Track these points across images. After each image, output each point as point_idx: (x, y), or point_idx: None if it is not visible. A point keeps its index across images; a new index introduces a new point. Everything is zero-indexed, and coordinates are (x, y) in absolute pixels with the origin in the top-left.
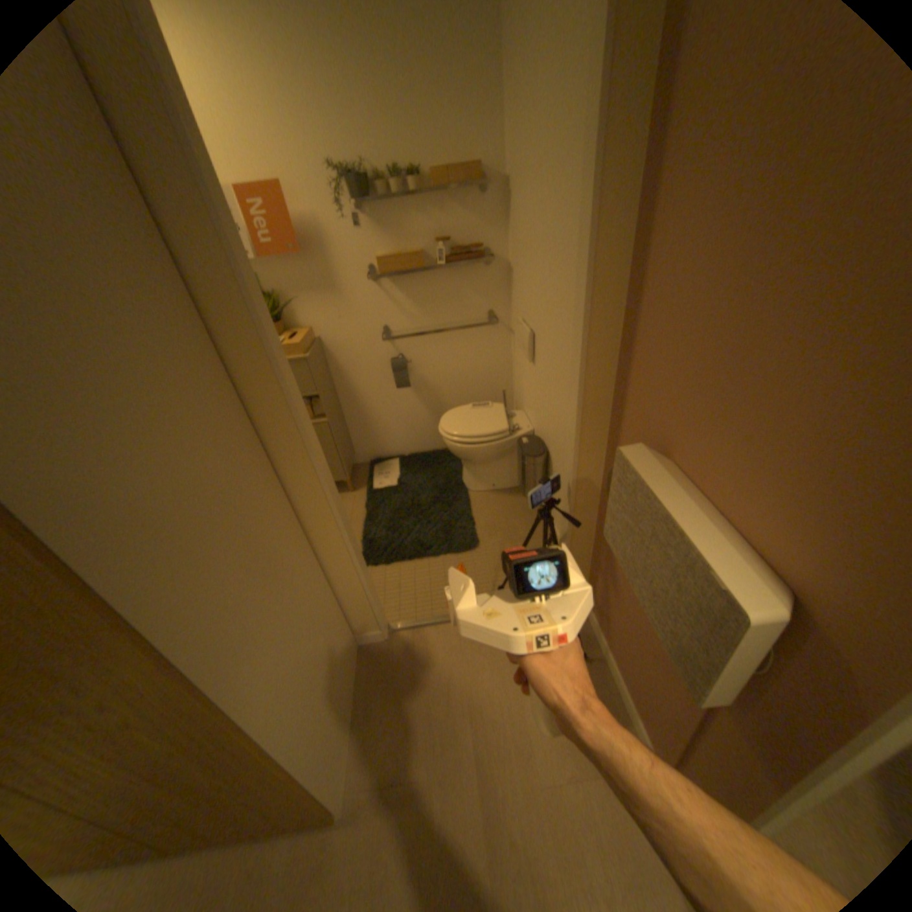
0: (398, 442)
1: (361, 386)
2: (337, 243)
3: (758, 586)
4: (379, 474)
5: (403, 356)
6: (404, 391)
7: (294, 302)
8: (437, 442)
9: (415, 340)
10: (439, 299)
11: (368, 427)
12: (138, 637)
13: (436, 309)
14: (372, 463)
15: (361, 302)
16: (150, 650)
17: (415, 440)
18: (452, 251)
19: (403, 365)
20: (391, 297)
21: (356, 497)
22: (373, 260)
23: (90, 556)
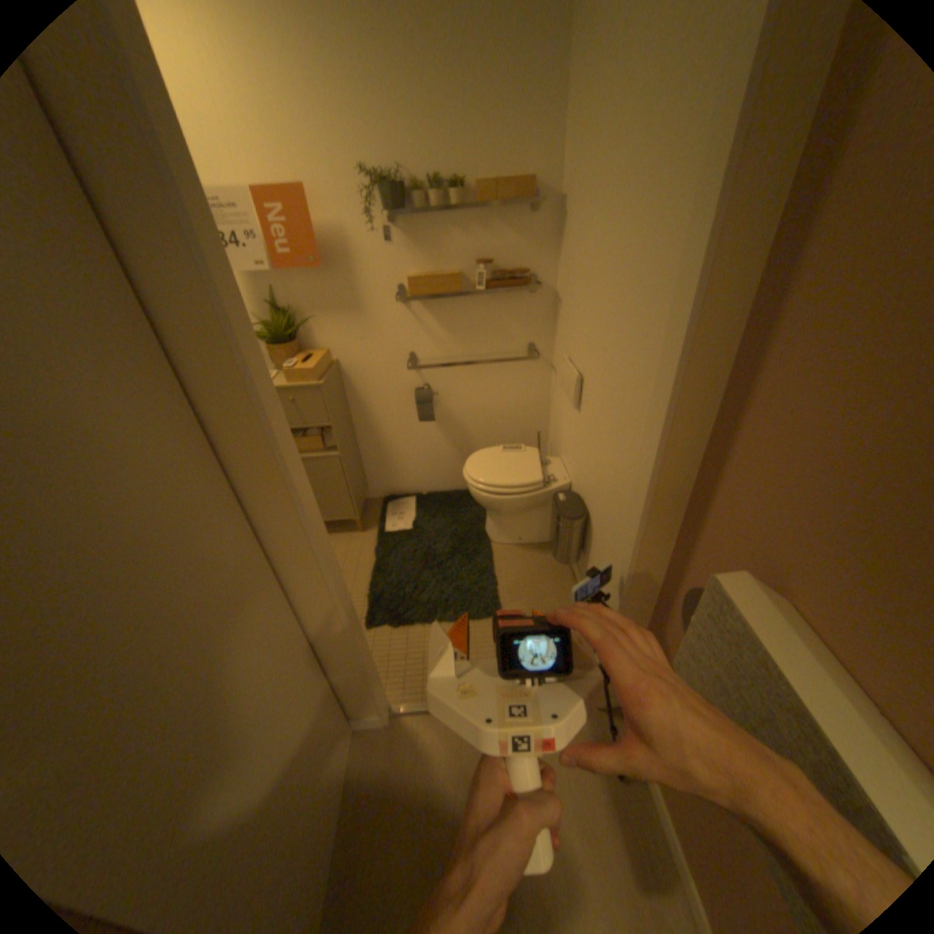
0: (416, 478)
1: (381, 416)
2: (364, 258)
3: None
4: (392, 513)
5: (429, 386)
6: (428, 424)
7: (311, 319)
8: (459, 480)
9: (444, 369)
10: (475, 327)
11: (384, 460)
12: None
13: (470, 338)
14: (386, 500)
15: (386, 324)
16: None
17: (436, 477)
18: (493, 275)
19: (428, 398)
20: (421, 321)
21: (365, 539)
22: (403, 279)
23: None
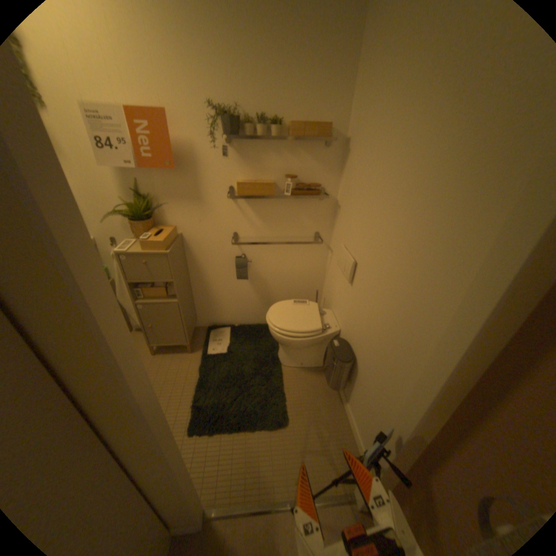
0: (231, 315)
1: (210, 273)
2: (207, 166)
3: None
4: (213, 340)
5: (245, 256)
6: (242, 281)
7: (164, 205)
8: (261, 318)
9: (257, 245)
10: (280, 219)
11: (210, 302)
12: None
13: (276, 225)
14: (209, 329)
15: (219, 212)
16: None
17: (245, 315)
18: (296, 186)
19: (244, 264)
20: (243, 212)
21: (192, 359)
22: (233, 183)
23: None
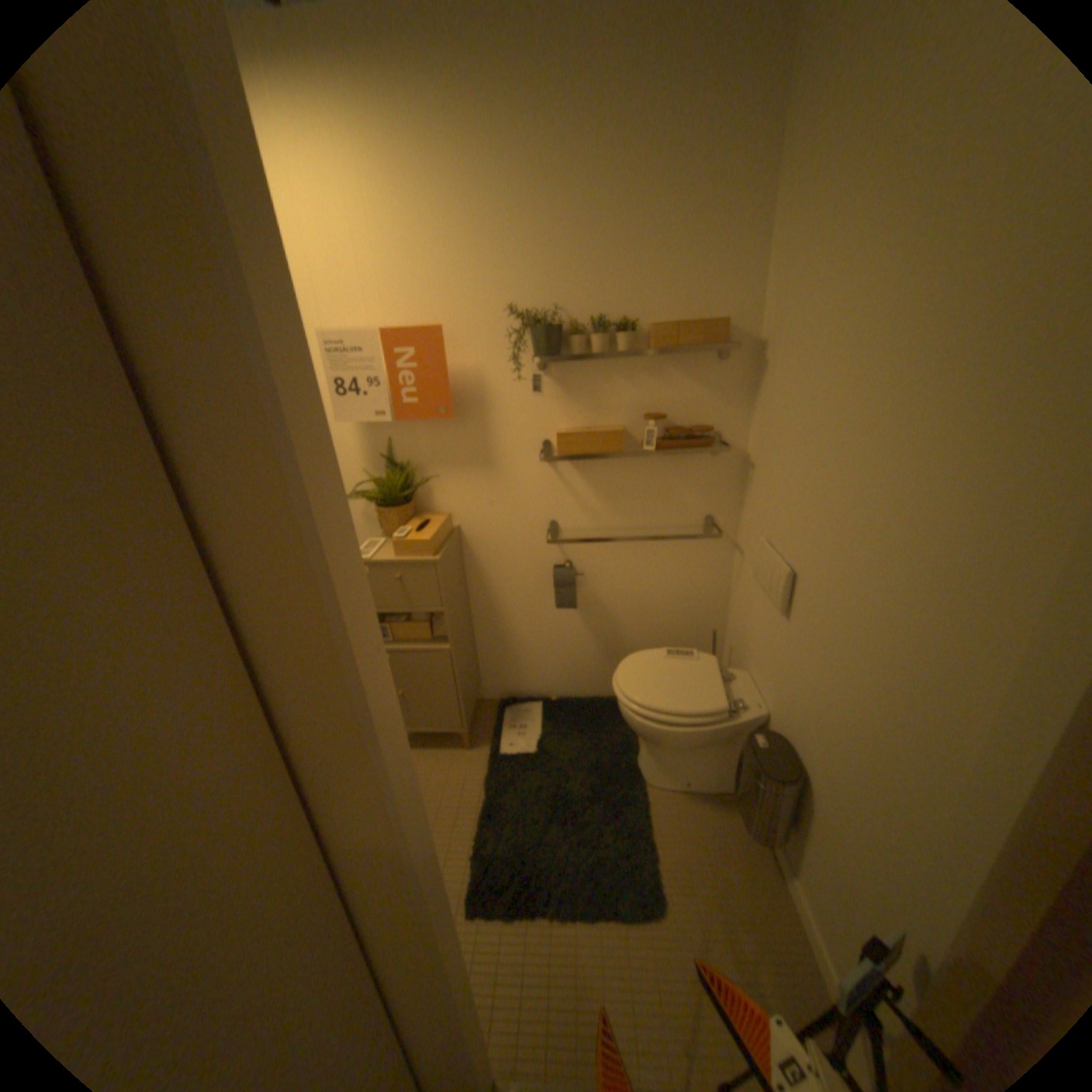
0: (545, 677)
1: (506, 596)
2: (505, 409)
3: None
4: (511, 725)
5: (571, 563)
6: (566, 610)
7: (433, 478)
8: (601, 684)
9: (593, 543)
10: (636, 494)
11: (505, 652)
12: None
13: (629, 506)
14: (504, 704)
15: (524, 486)
16: None
17: (570, 678)
18: (666, 433)
19: (570, 579)
20: (568, 484)
21: (472, 761)
22: (550, 434)
23: None
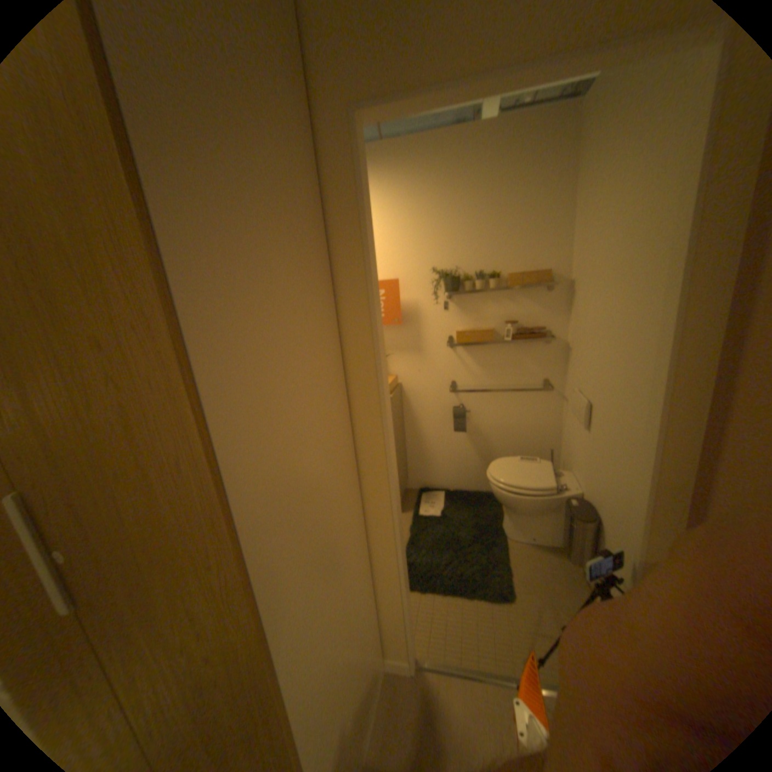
0: (449, 478)
1: (428, 426)
2: (431, 321)
3: None
4: (428, 504)
5: (466, 407)
6: (463, 436)
7: (391, 358)
8: (484, 485)
9: (479, 396)
10: (505, 367)
11: (426, 461)
12: (258, 611)
13: (501, 374)
14: (424, 493)
15: (440, 363)
16: (261, 625)
17: (465, 480)
18: (521, 332)
19: (465, 415)
20: (465, 362)
21: (406, 521)
22: (455, 334)
23: (252, 534)
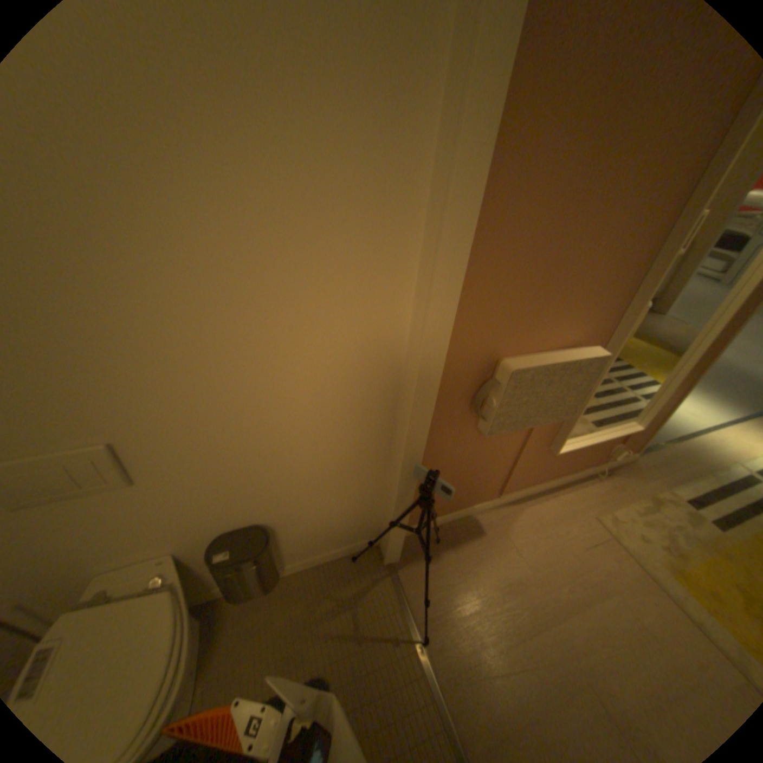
0: None
1: None
2: None
3: (594, 350)
4: None
5: None
6: None
7: None
8: None
9: None
10: None
11: None
12: None
13: None
14: None
15: None
16: None
17: None
18: None
19: None
20: None
21: None
22: None
23: None
